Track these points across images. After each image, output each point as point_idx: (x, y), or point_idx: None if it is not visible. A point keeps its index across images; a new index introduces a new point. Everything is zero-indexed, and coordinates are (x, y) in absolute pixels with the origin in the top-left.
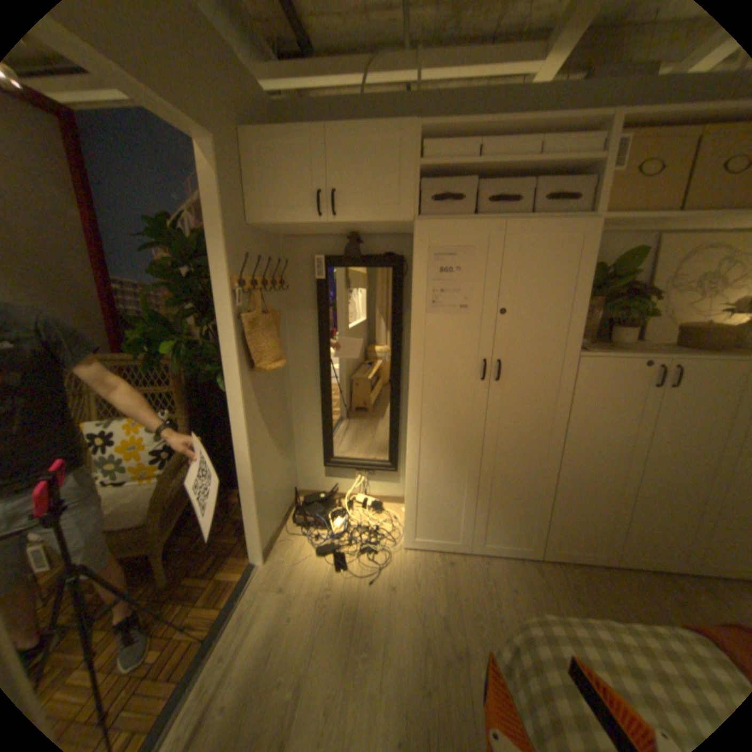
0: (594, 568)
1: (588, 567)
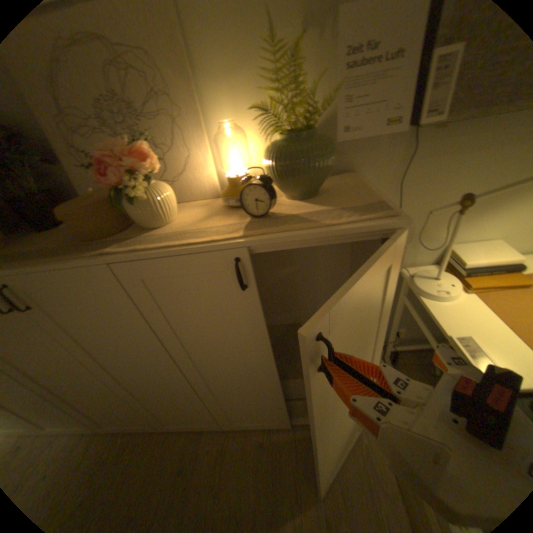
0: (140, 432)
1: (134, 433)
